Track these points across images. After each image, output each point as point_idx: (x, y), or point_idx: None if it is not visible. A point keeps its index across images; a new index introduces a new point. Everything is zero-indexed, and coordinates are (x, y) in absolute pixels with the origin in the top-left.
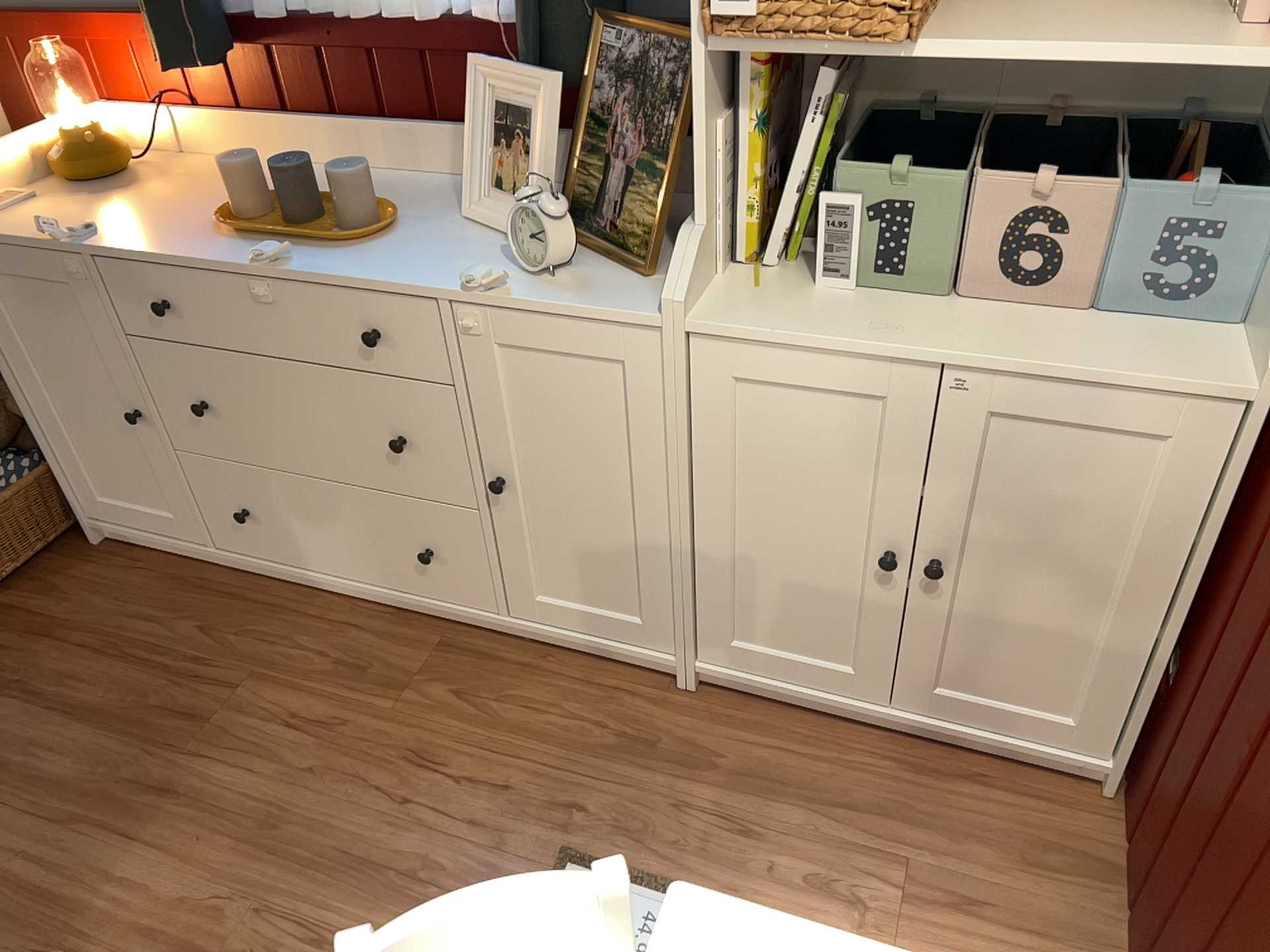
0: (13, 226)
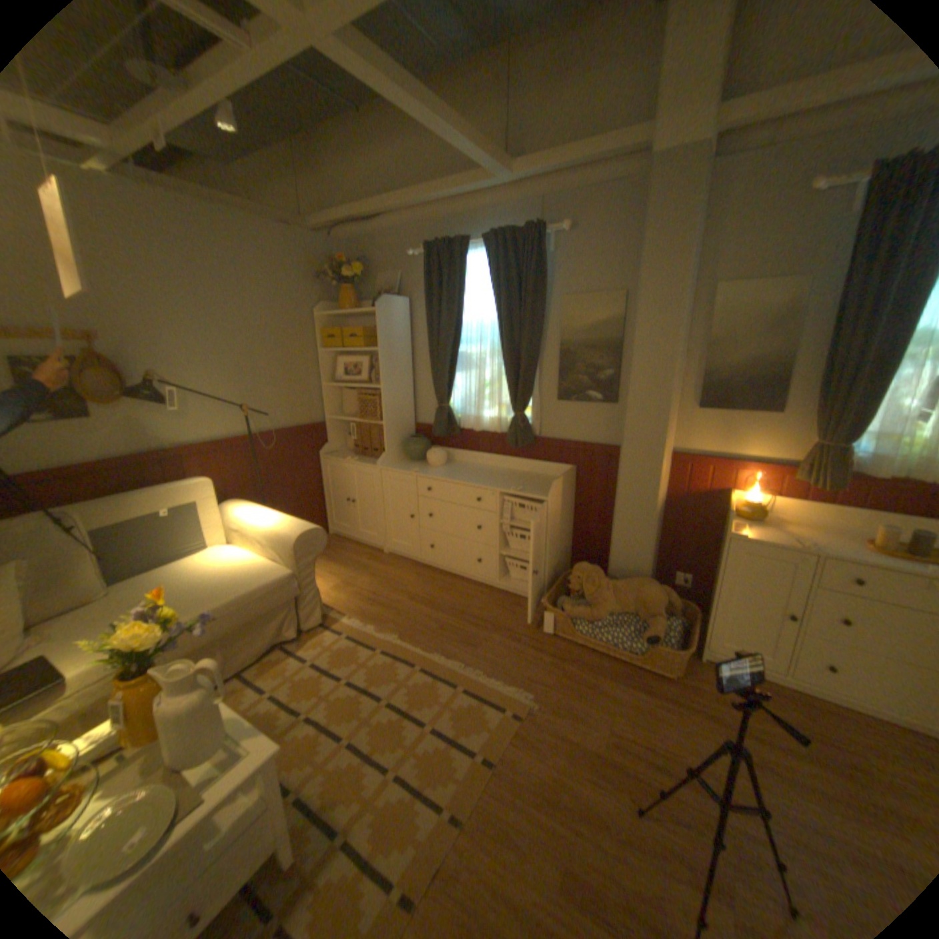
0: (755, 535)
